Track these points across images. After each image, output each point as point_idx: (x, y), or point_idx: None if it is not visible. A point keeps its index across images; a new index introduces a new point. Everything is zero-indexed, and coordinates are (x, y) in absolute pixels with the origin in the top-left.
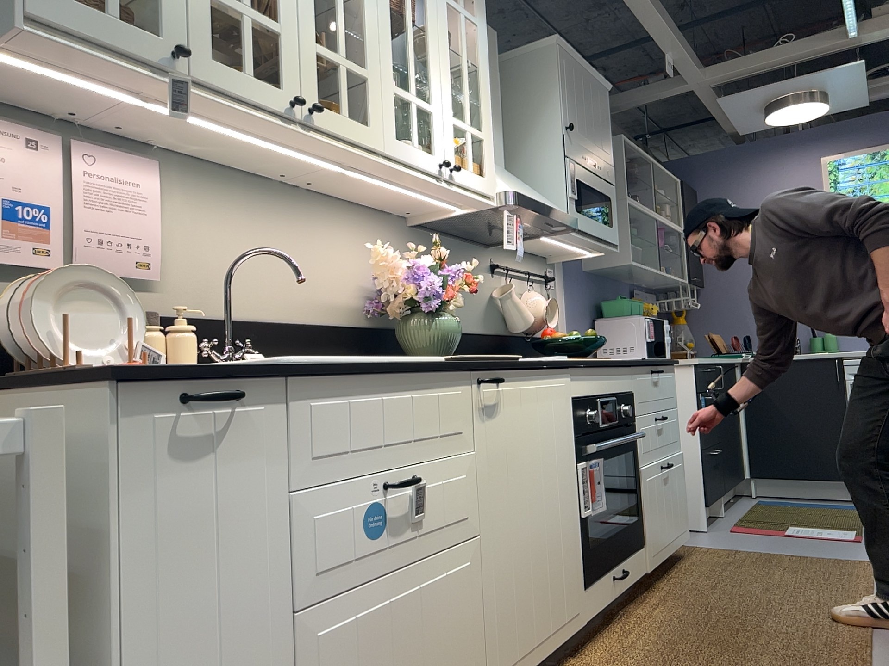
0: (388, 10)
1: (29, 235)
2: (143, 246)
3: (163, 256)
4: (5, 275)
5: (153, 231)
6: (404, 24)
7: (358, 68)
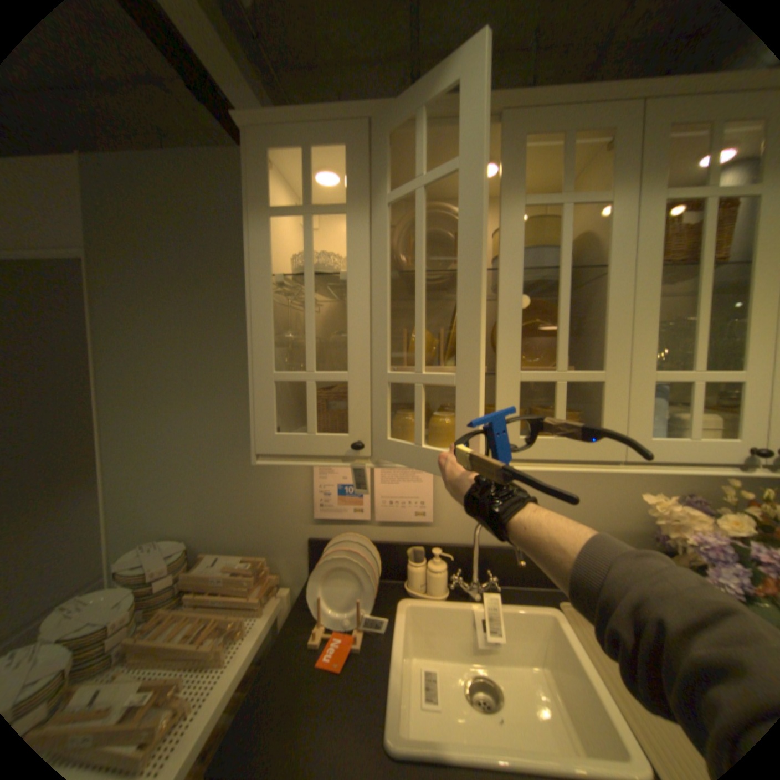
0: (657, 275)
1: (352, 502)
2: (419, 502)
3: (439, 502)
4: (344, 522)
5: (428, 491)
6: (702, 271)
7: (589, 374)
